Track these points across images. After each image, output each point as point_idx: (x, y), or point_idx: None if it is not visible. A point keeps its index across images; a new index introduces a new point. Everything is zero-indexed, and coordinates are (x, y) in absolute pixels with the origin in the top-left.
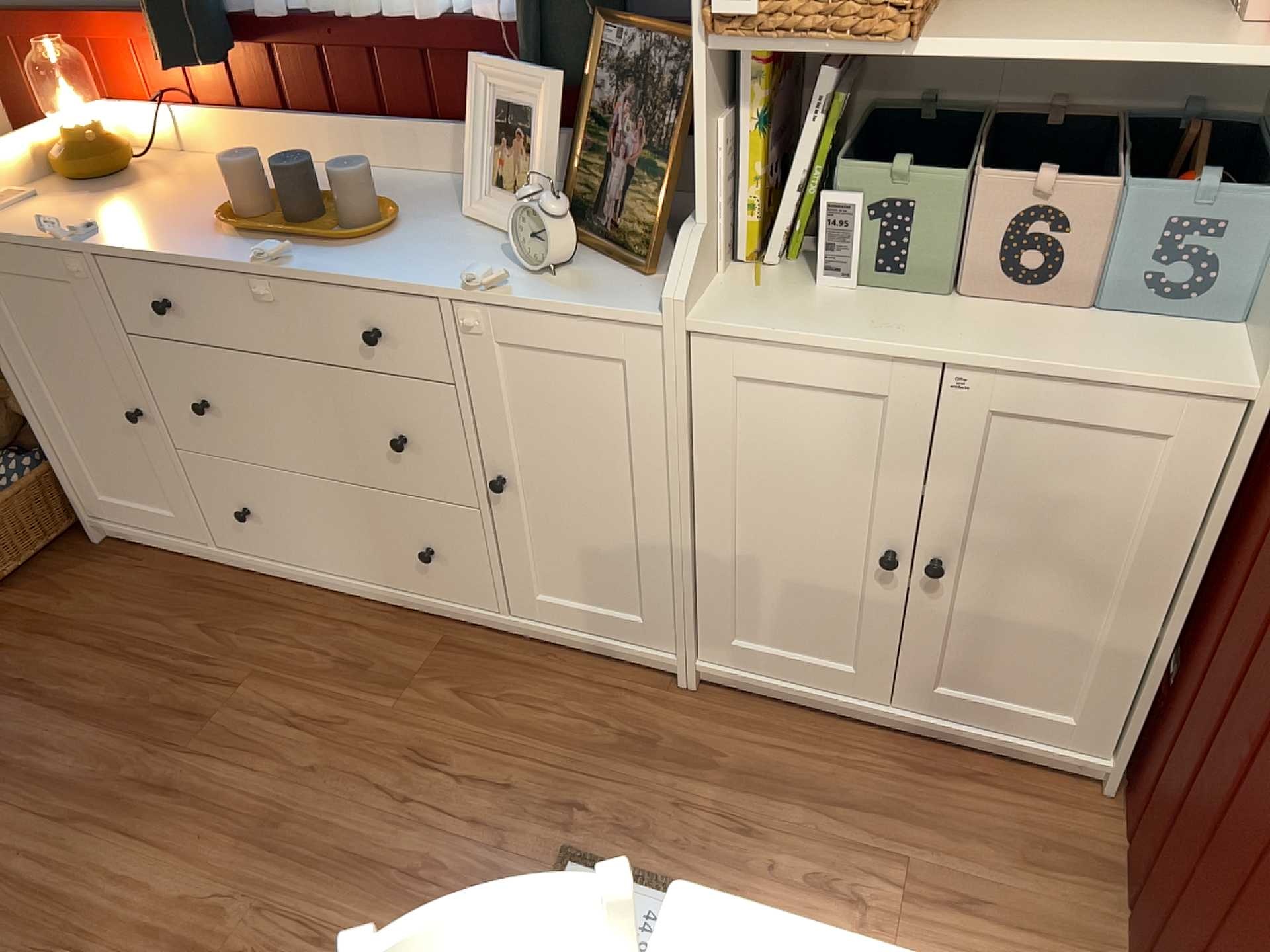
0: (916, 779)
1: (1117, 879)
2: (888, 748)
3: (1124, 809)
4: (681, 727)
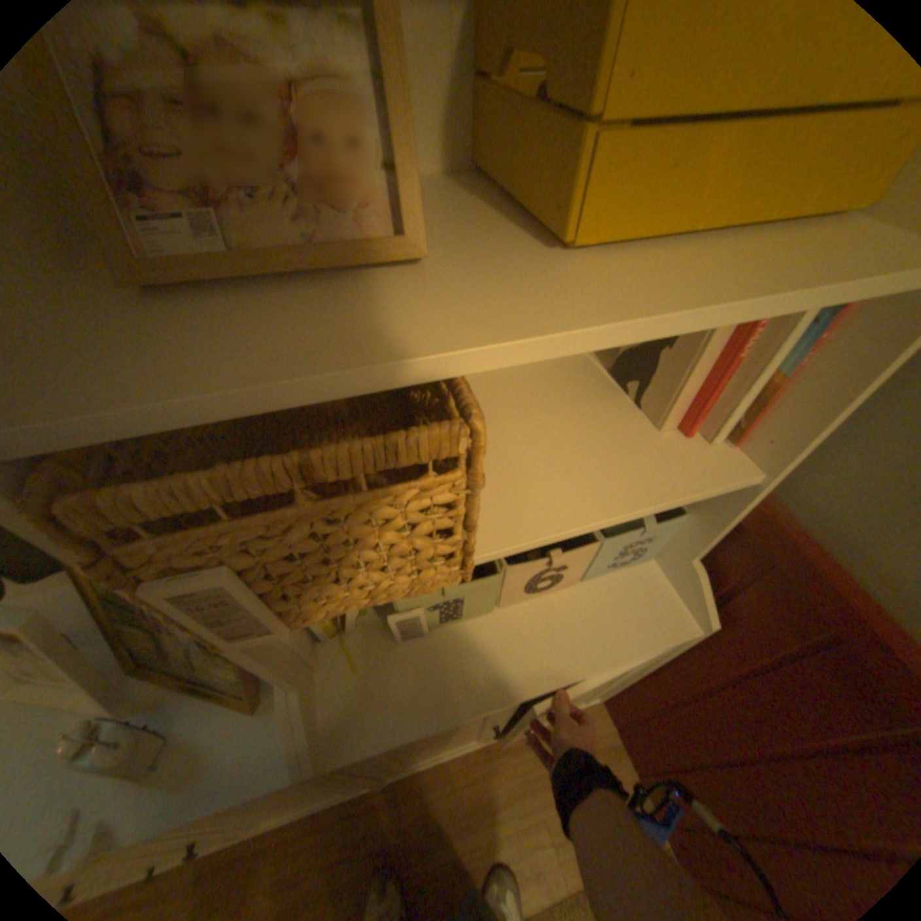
0: (526, 764)
1: (630, 761)
2: (504, 752)
3: (617, 721)
4: (394, 827)
